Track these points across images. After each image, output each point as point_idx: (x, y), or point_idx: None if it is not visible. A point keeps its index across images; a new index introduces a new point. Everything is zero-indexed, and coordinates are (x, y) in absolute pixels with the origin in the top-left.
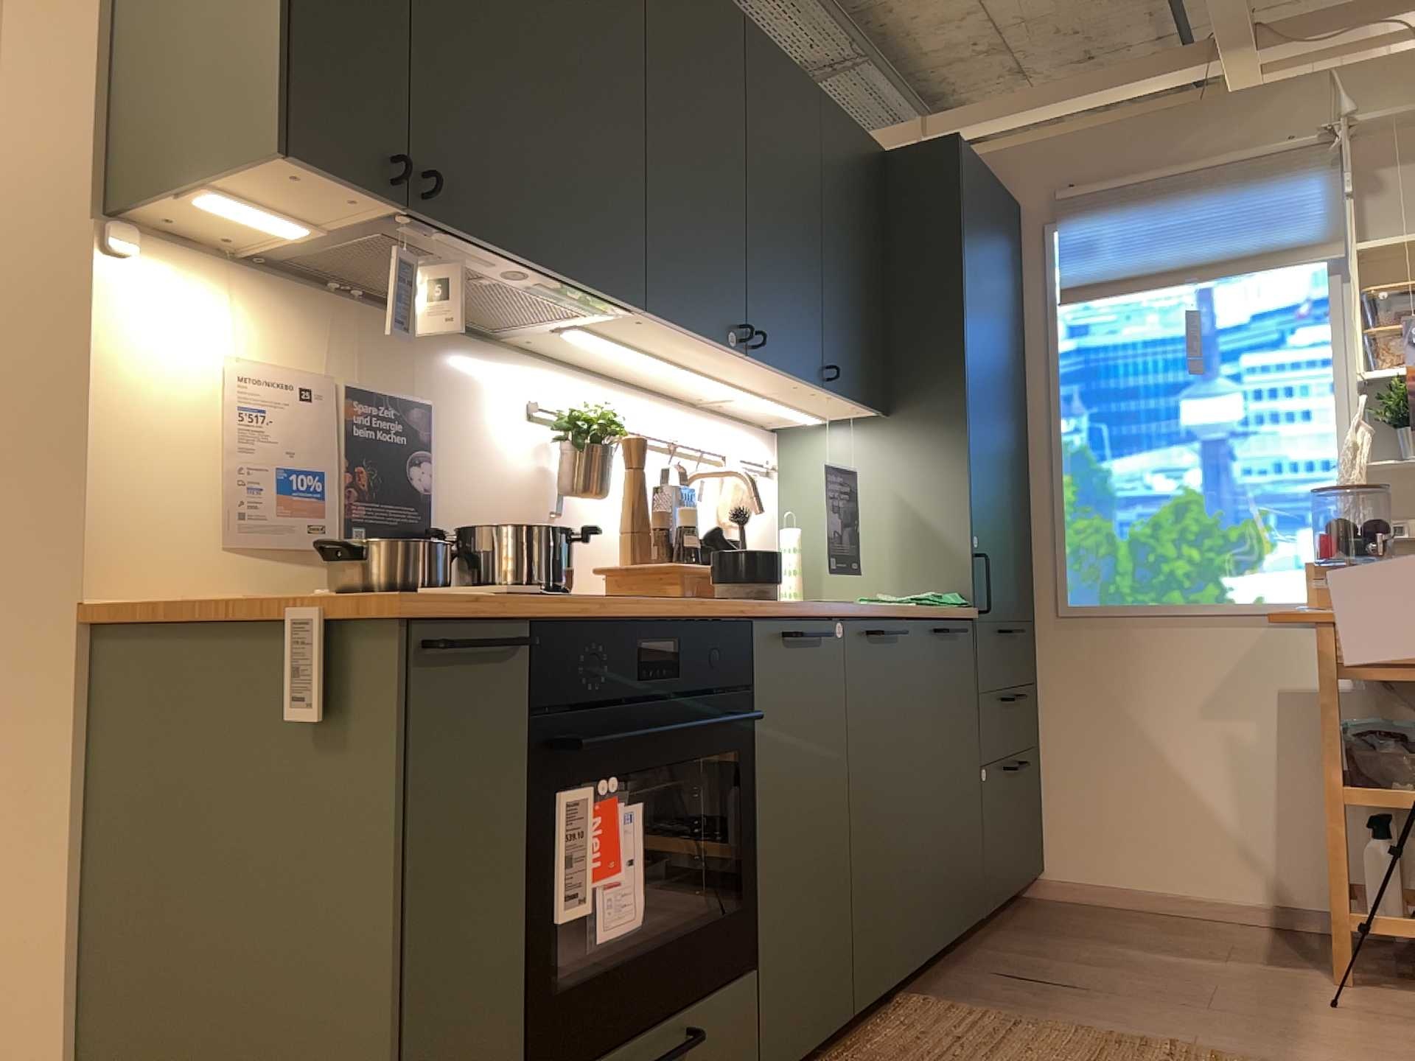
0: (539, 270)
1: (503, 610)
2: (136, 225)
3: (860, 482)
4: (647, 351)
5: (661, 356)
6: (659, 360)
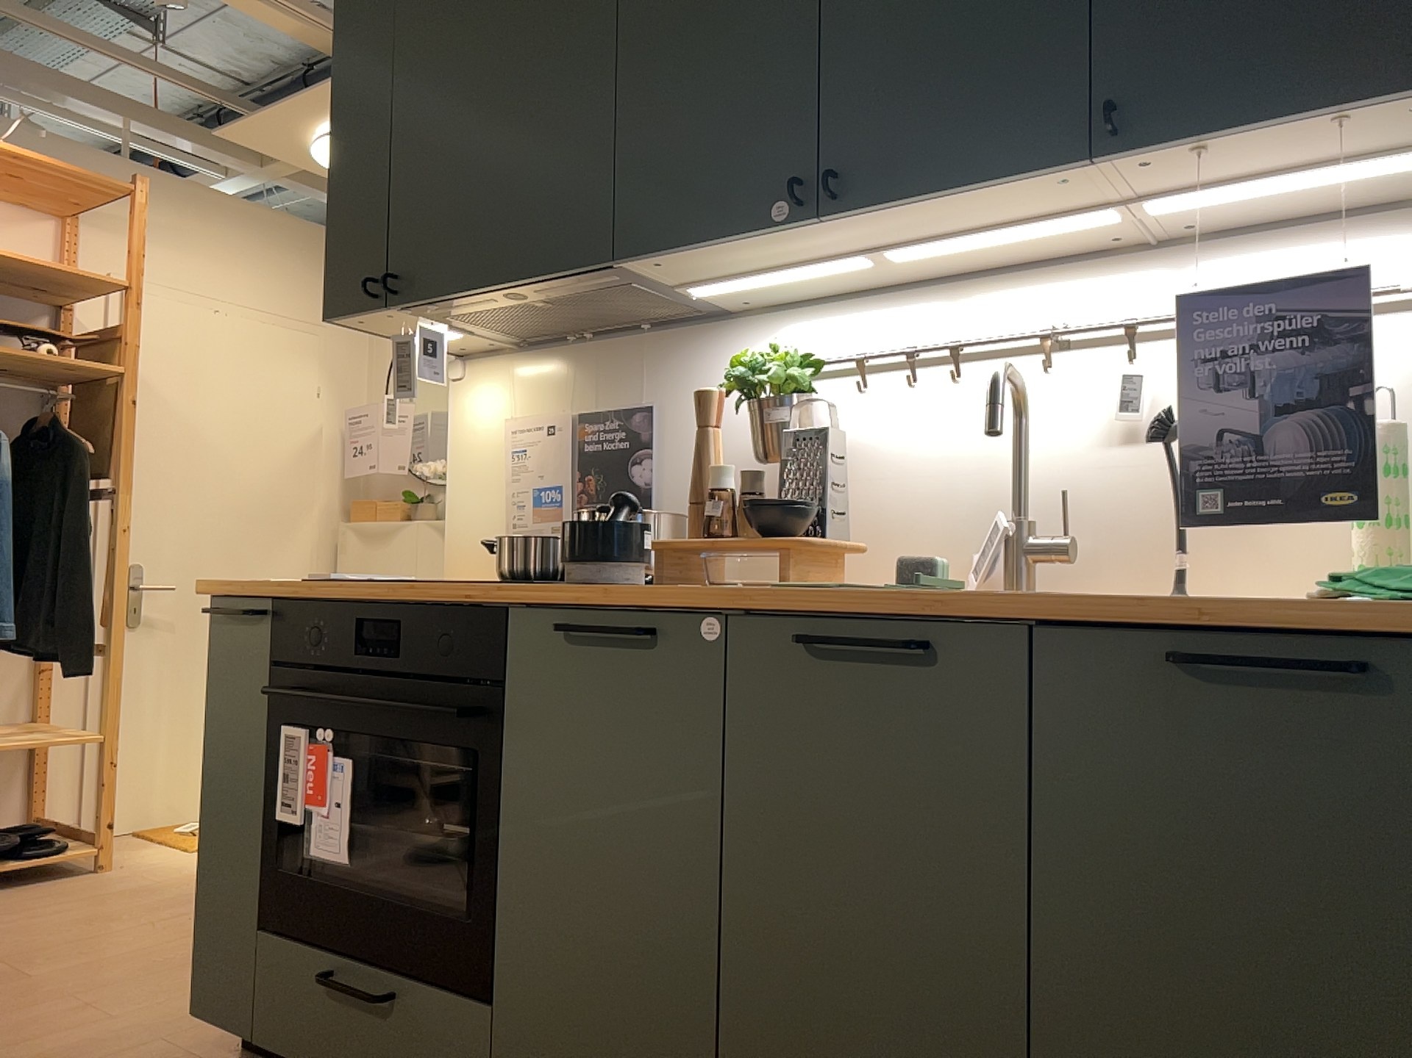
0: (503, 288)
1: (249, 590)
2: (469, 355)
3: None
4: (790, 264)
5: (816, 260)
6: (825, 264)
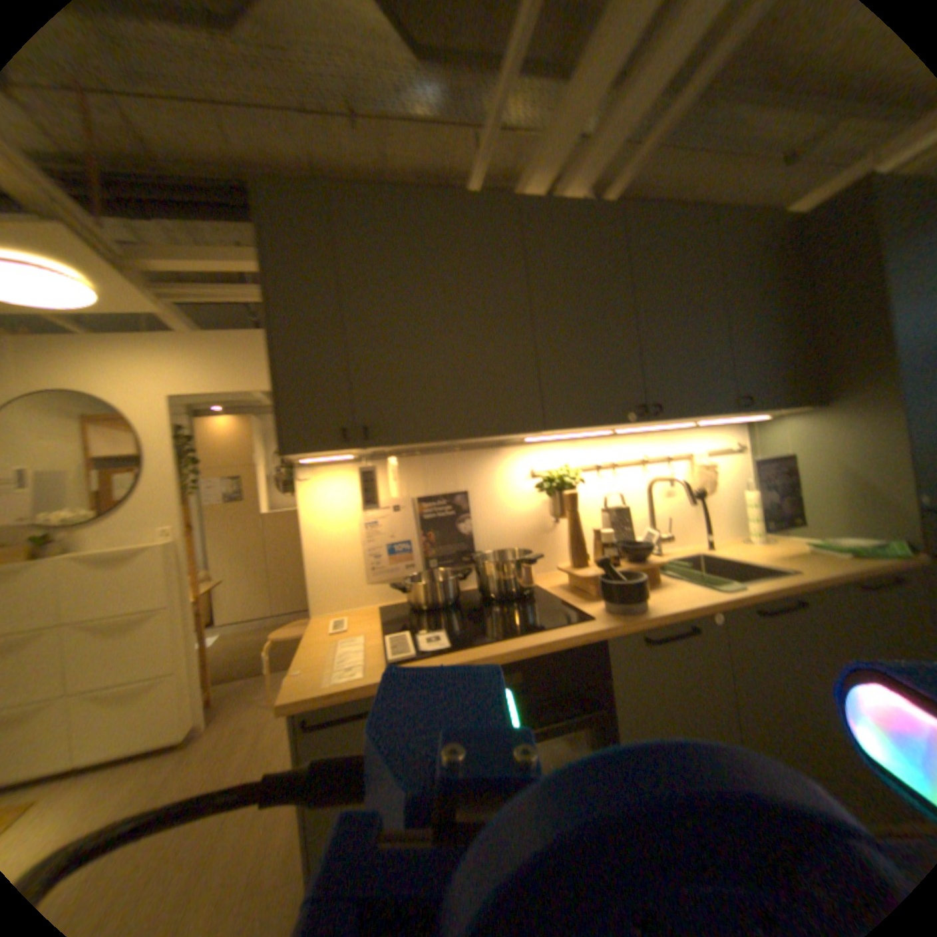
0: (458, 439)
1: (357, 692)
2: (311, 462)
3: (807, 453)
4: (586, 432)
5: (597, 431)
6: (598, 432)
